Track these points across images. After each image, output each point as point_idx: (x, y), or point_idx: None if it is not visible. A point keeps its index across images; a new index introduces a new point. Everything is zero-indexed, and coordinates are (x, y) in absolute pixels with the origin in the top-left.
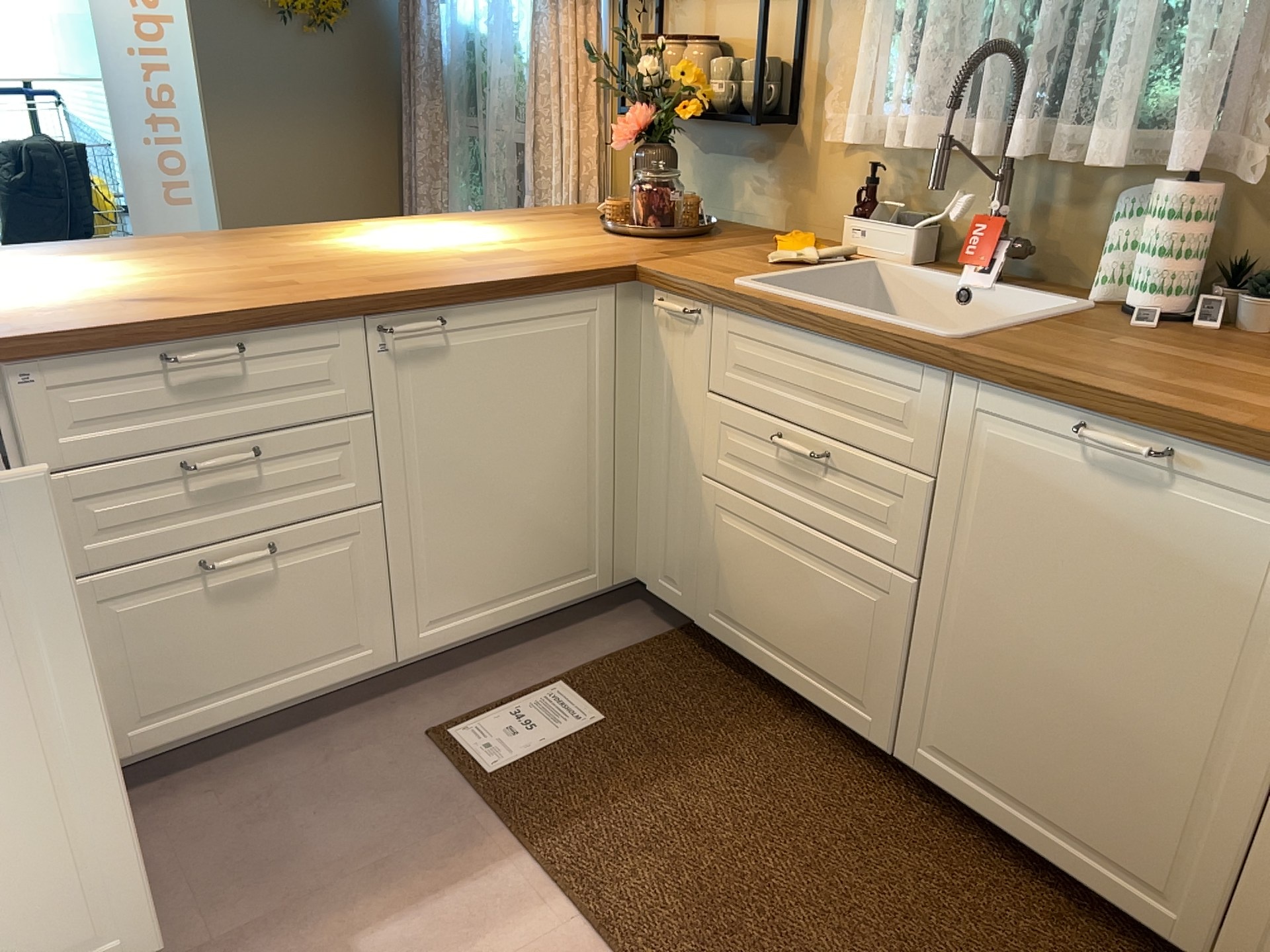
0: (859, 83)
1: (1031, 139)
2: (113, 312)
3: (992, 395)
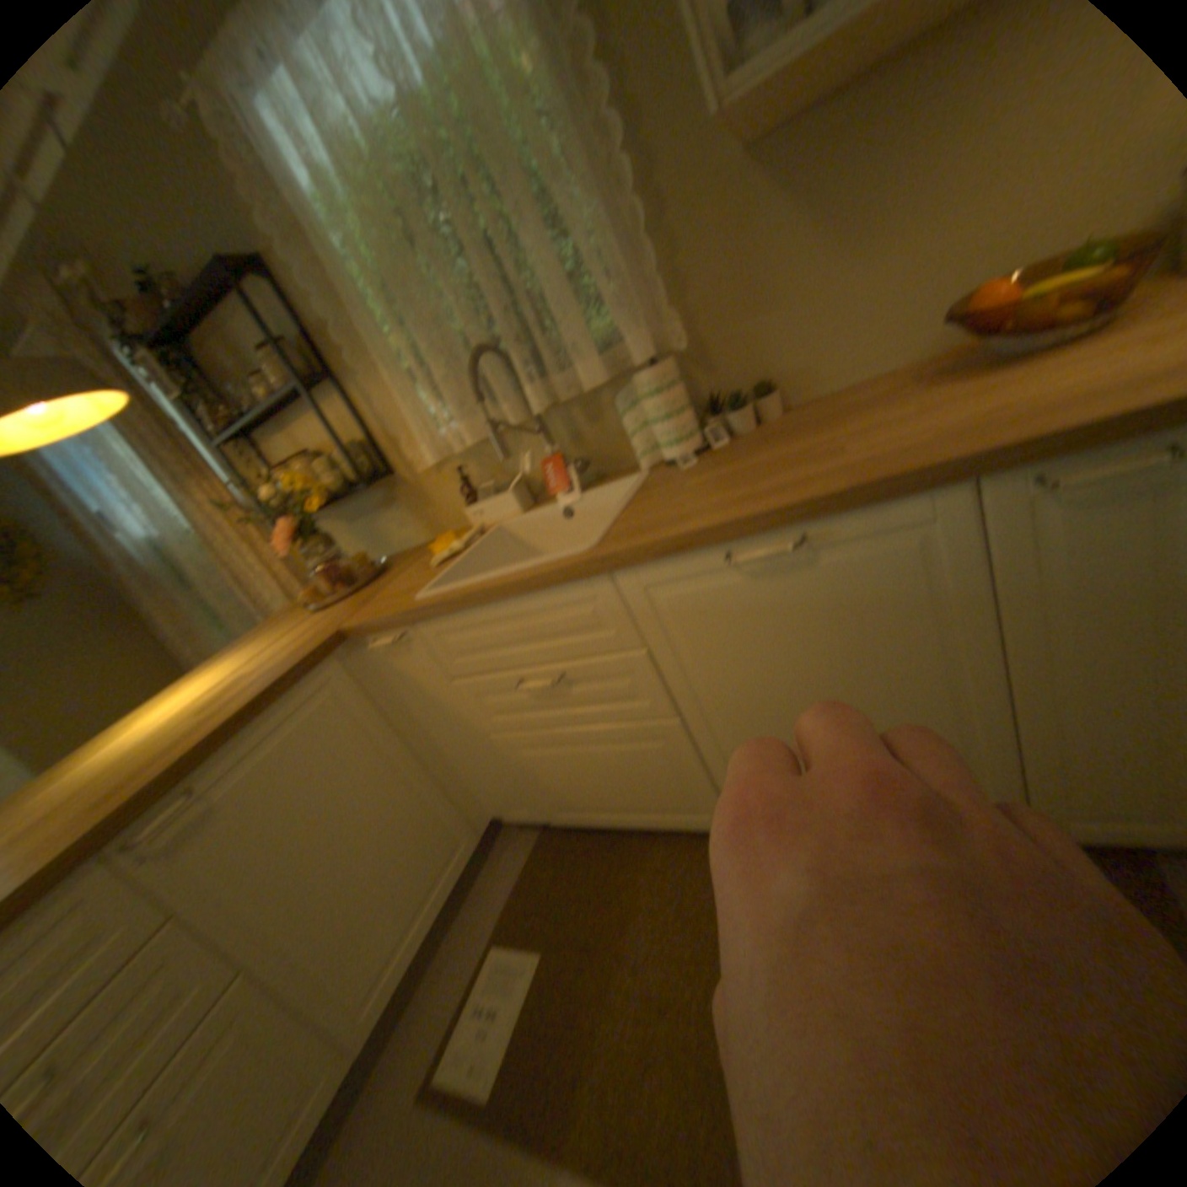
0: (412, 426)
1: (541, 400)
2: None
3: (648, 575)
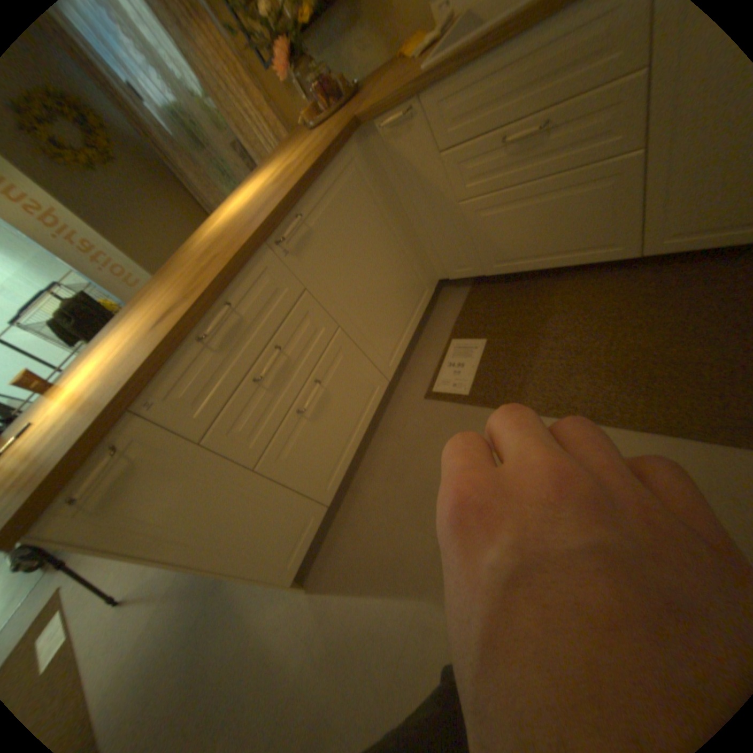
0: None
1: None
2: (152, 339)
3: None
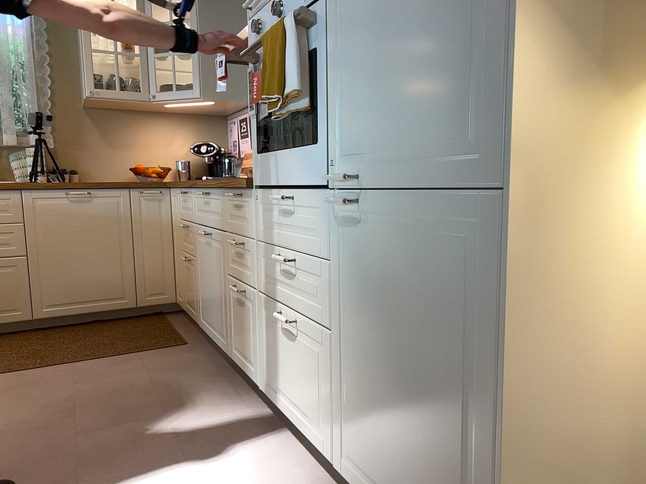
0: None
1: None
2: None
3: (37, 193)
